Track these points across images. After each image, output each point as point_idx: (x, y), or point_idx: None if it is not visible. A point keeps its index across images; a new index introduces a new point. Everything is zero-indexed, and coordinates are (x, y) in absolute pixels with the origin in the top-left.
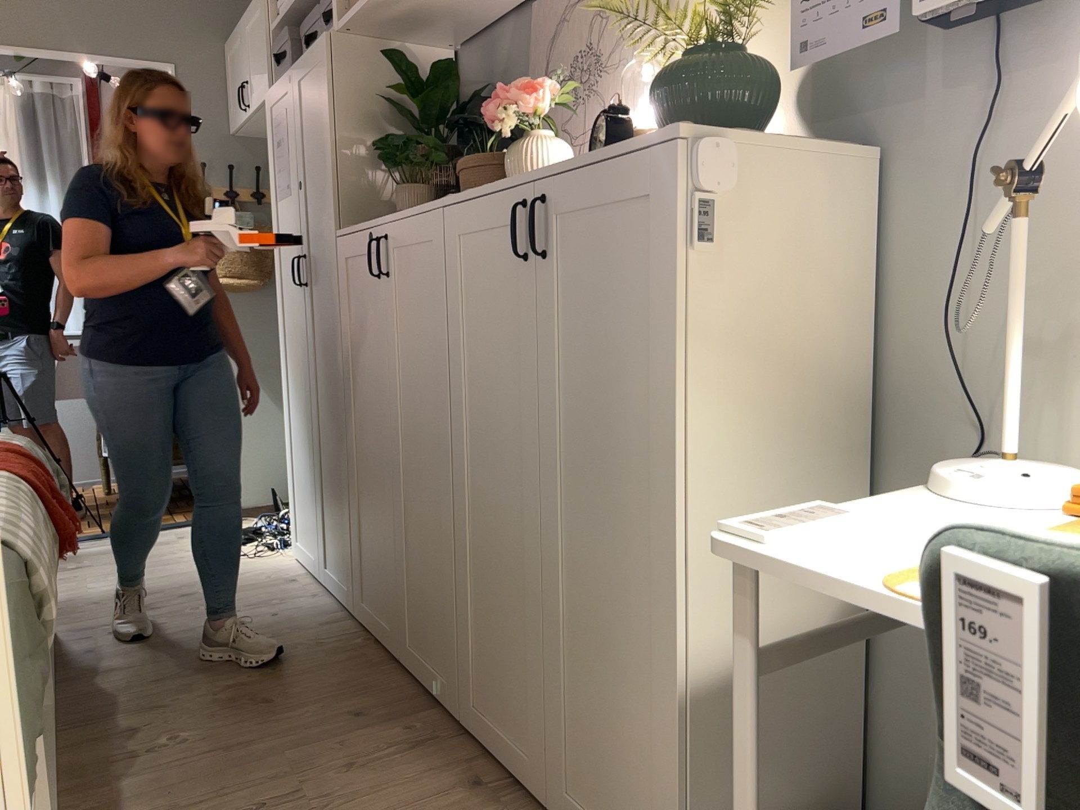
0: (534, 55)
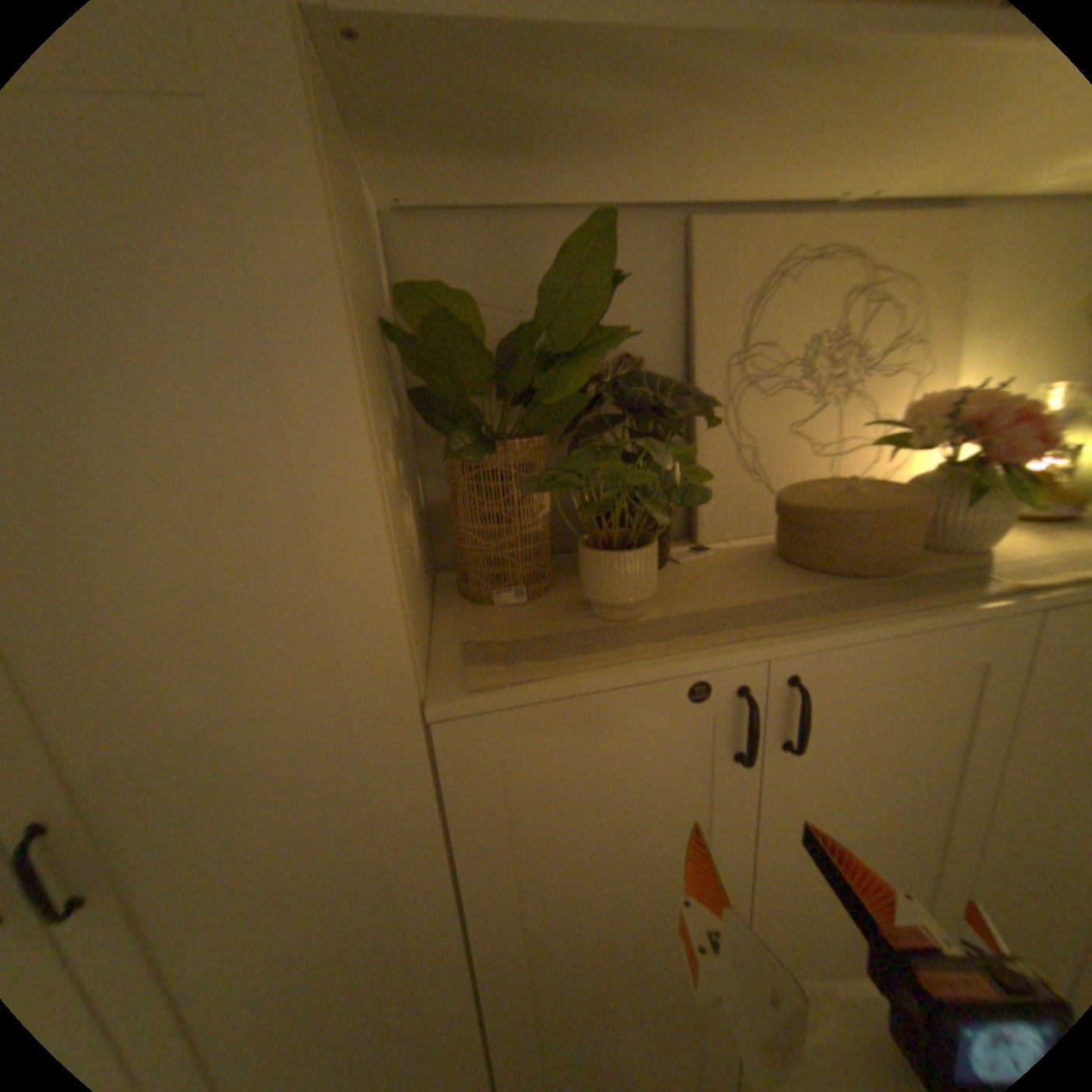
0: (701, 305)
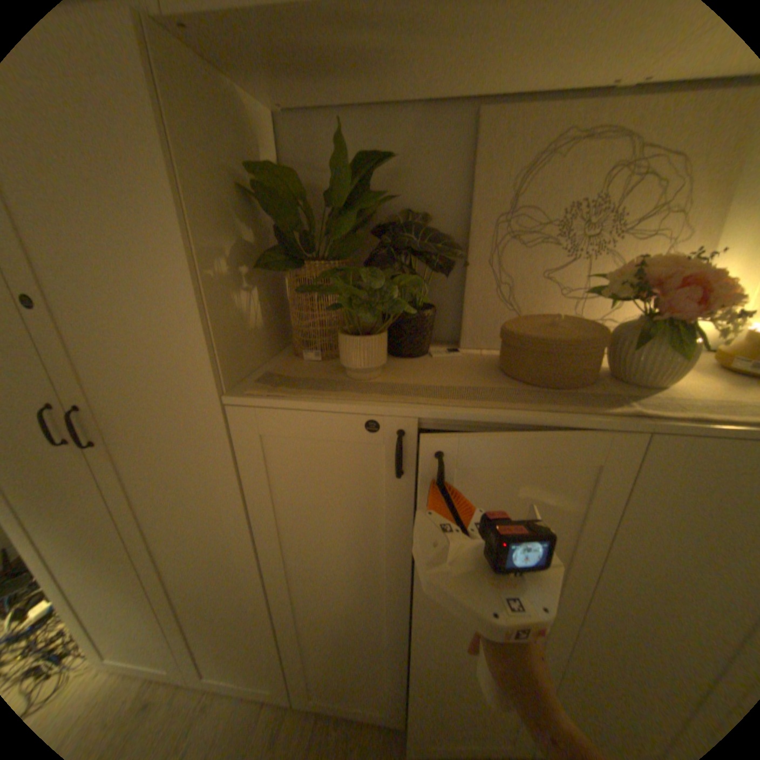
0: (482, 176)
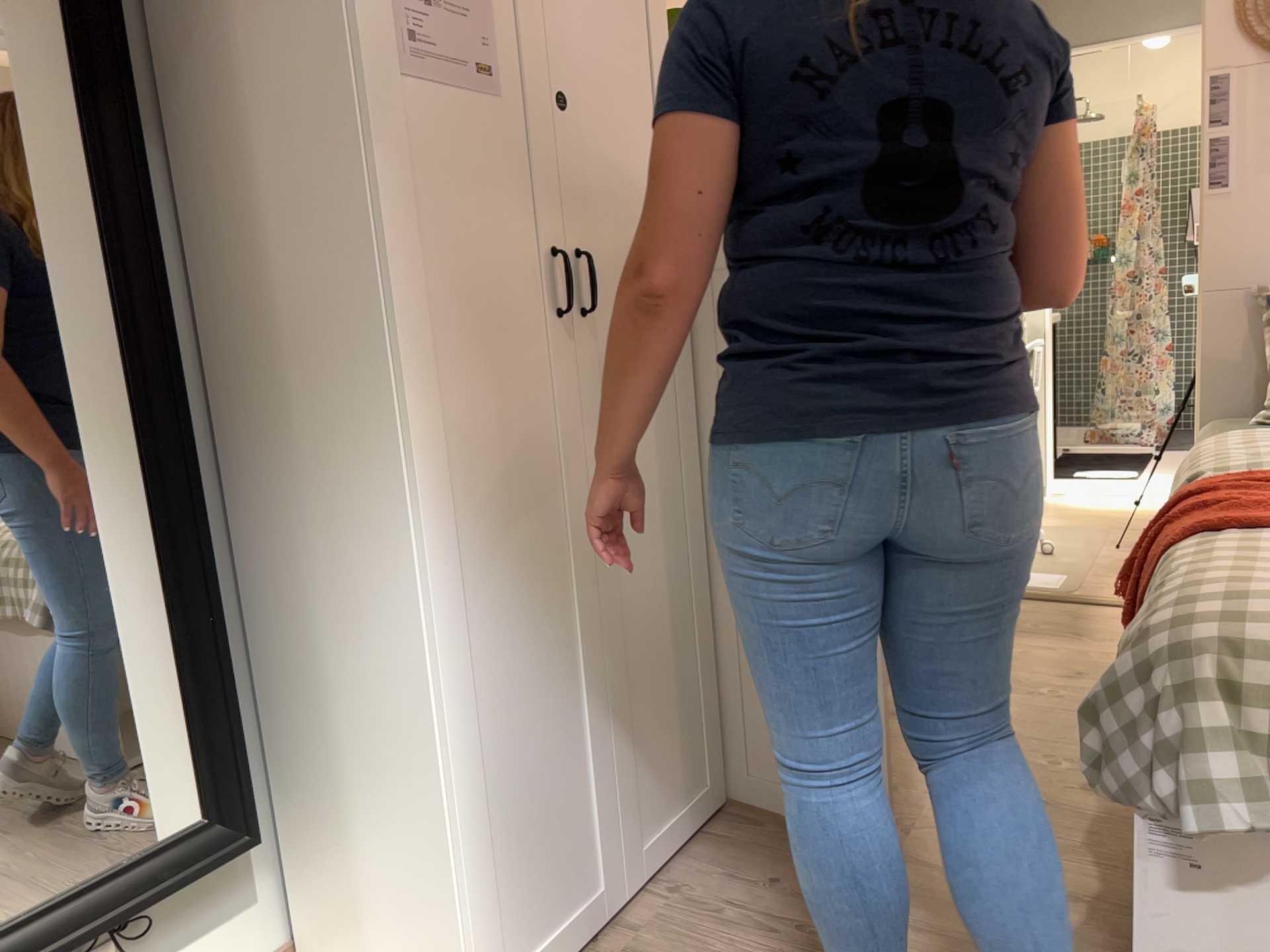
0: None
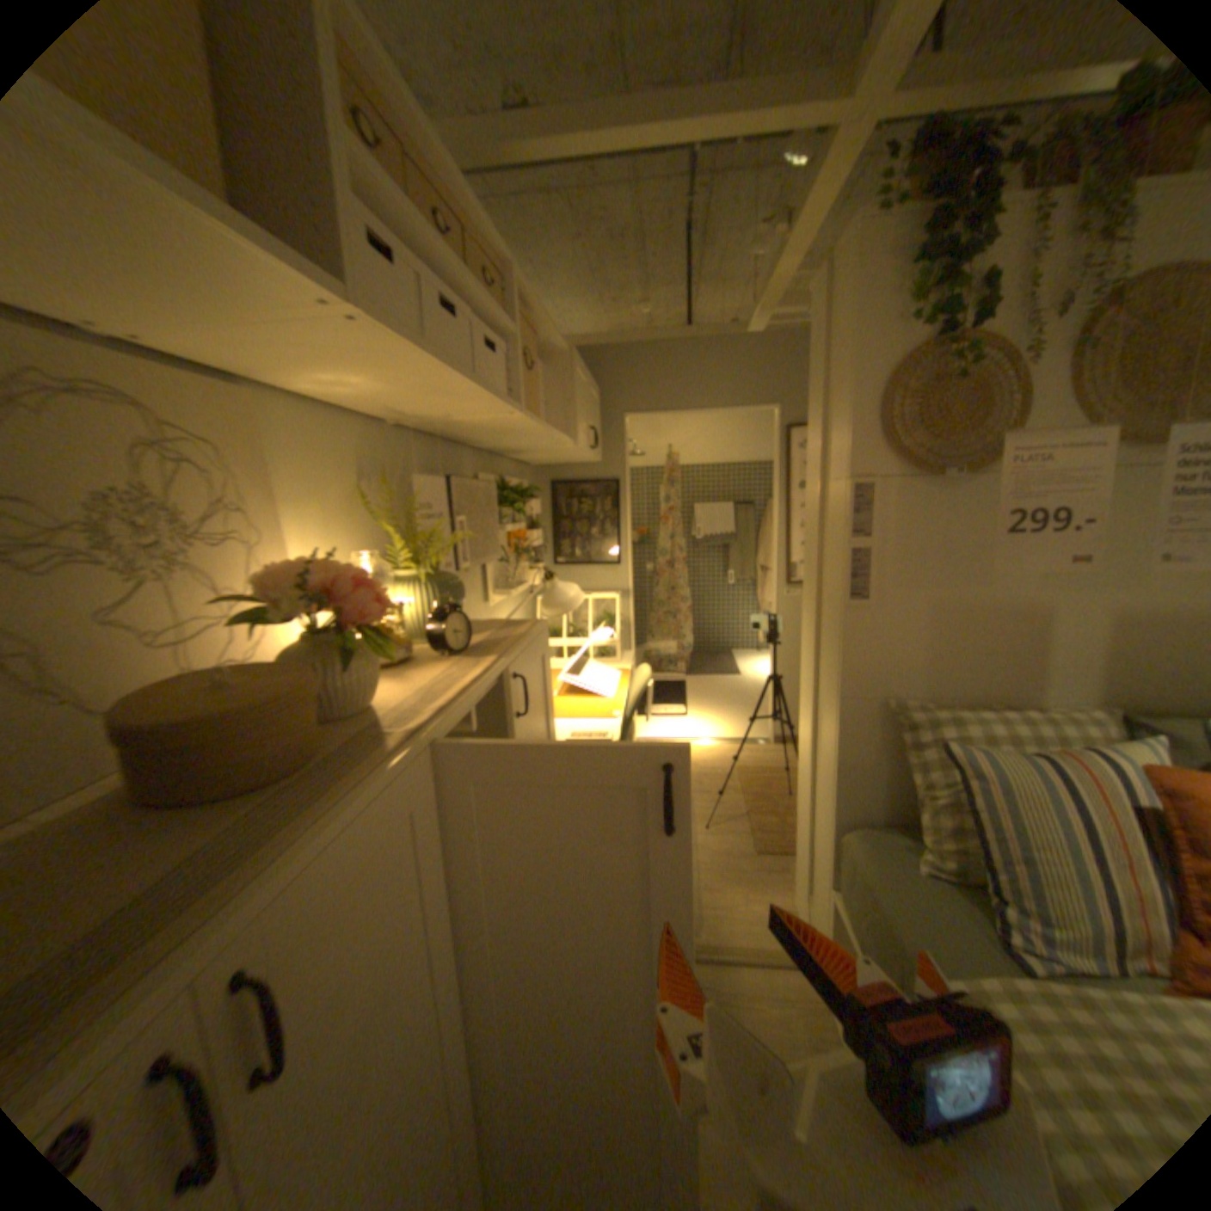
0: None
